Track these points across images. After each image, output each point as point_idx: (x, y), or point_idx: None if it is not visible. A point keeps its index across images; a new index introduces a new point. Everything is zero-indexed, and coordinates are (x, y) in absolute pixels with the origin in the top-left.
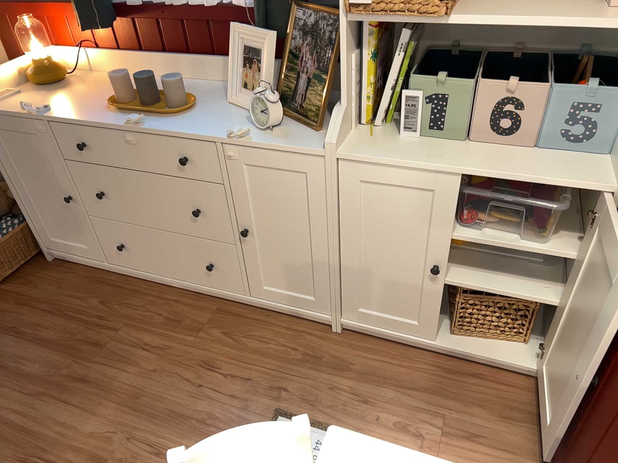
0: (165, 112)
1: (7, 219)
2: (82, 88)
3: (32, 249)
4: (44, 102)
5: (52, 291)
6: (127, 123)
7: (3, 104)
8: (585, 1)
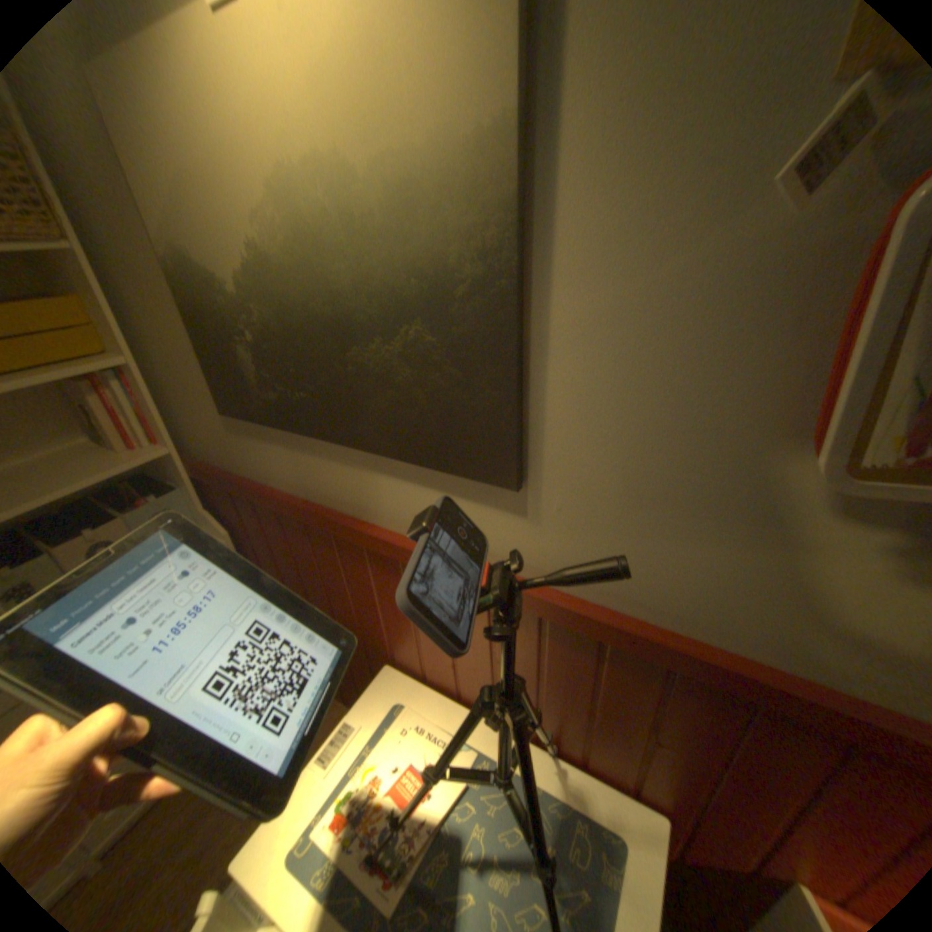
0: None
1: None
2: None
3: None
4: None
5: None
6: None
7: None
8: (90, 458)
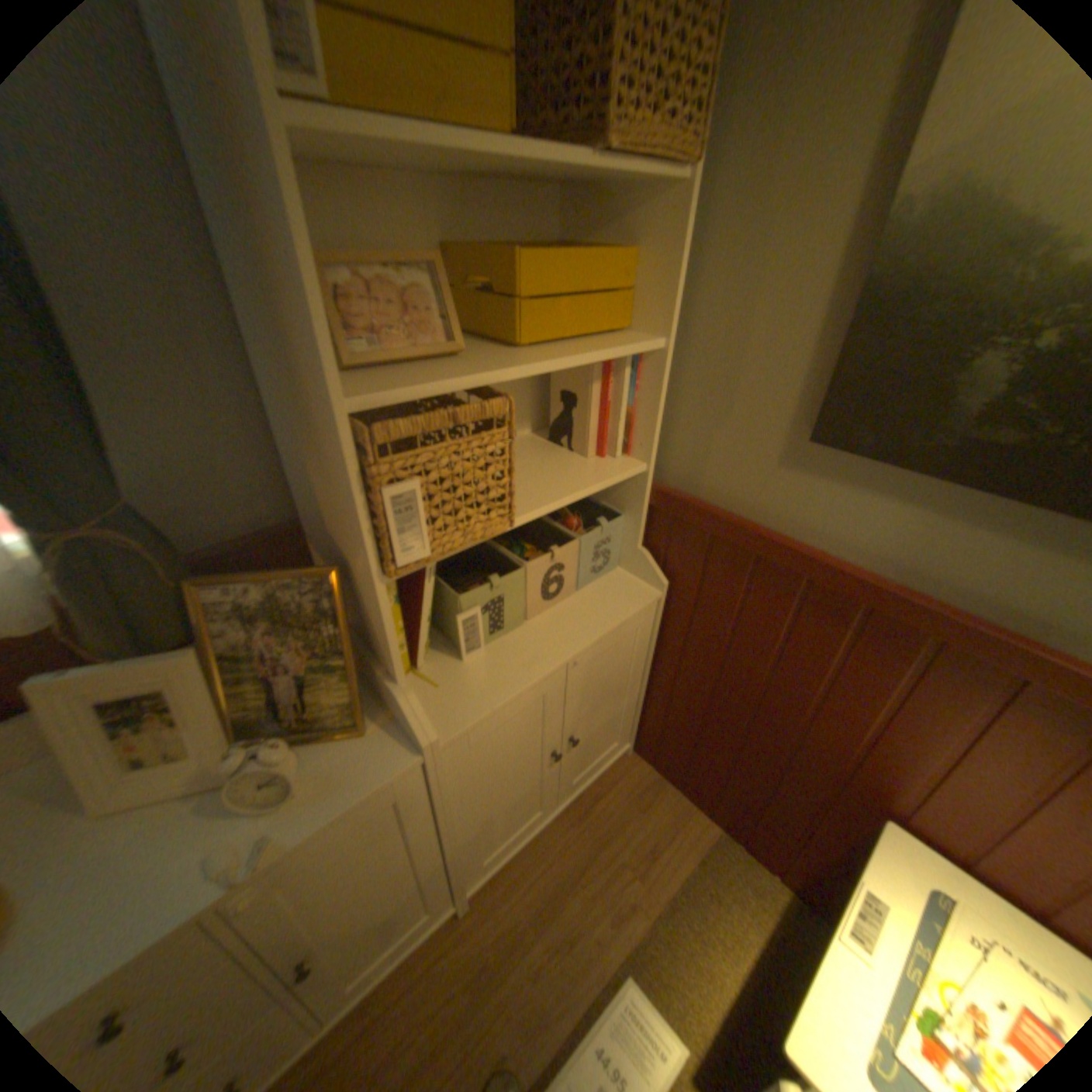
0: None
1: None
2: None
3: None
4: None
5: None
6: None
7: None
8: (554, 457)
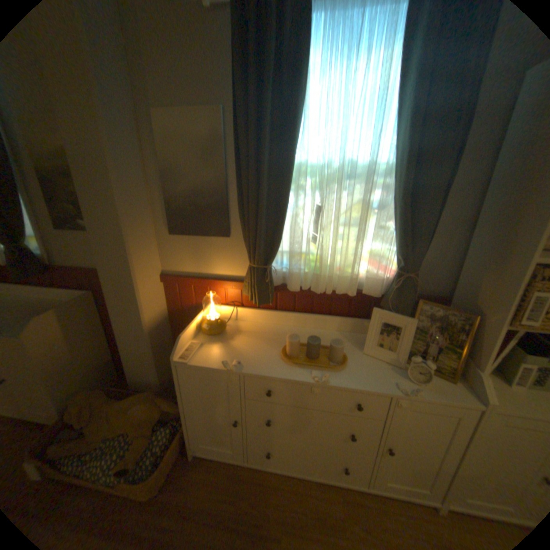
0: (336, 369)
1: (159, 430)
2: (244, 338)
3: (176, 452)
4: (228, 355)
5: (203, 497)
6: (314, 380)
7: (197, 358)
8: None
